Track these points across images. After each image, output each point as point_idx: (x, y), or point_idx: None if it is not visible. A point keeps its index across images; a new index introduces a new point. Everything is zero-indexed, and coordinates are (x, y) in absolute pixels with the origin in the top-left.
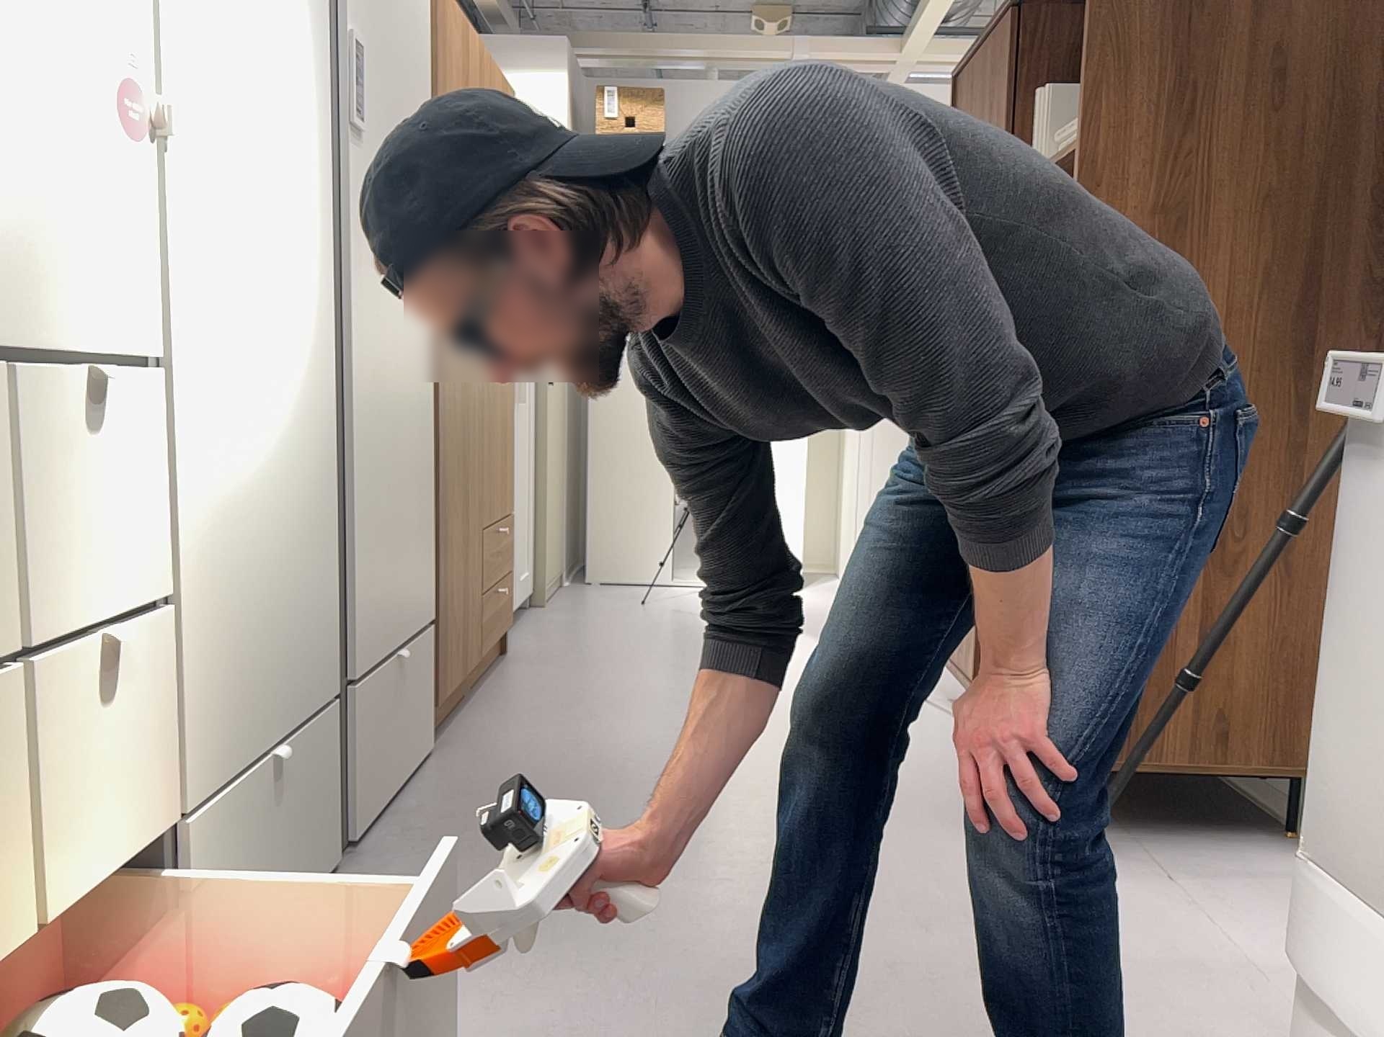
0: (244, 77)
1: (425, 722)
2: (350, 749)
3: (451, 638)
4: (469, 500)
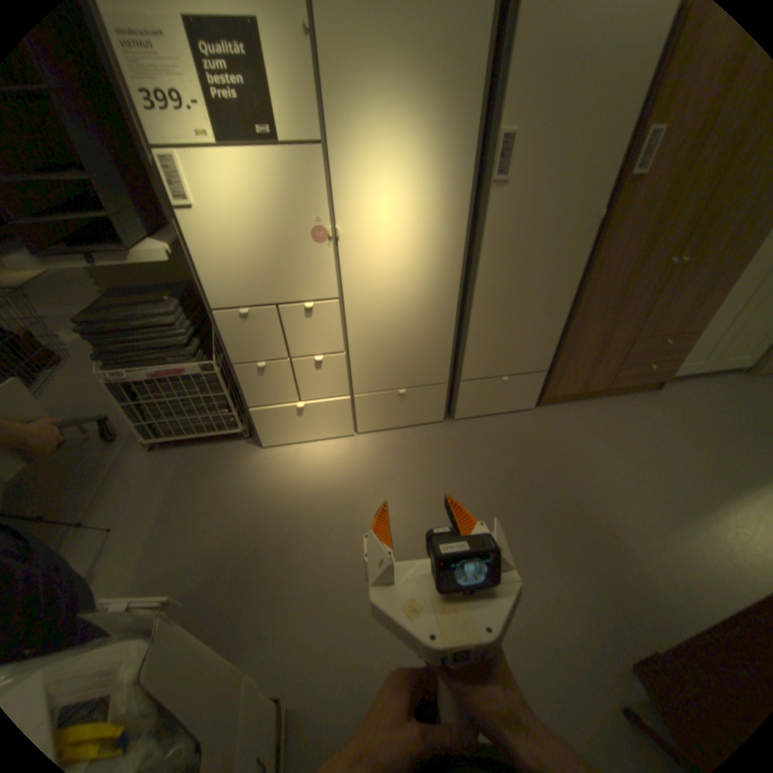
0: (396, 197)
1: (529, 400)
2: (458, 397)
3: (571, 378)
4: (621, 327)
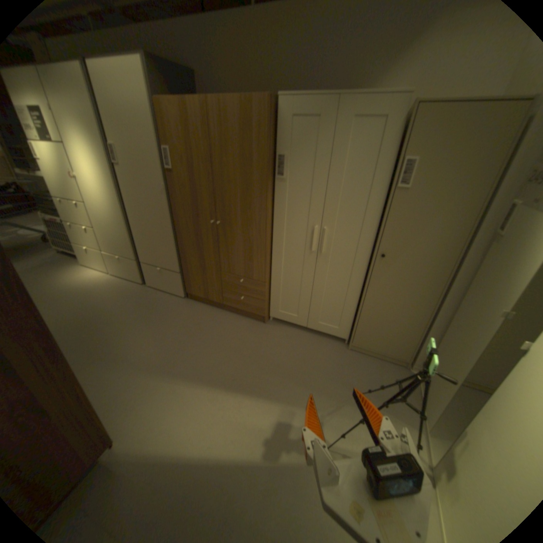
0: (87, 166)
1: (178, 290)
2: (143, 272)
3: (195, 284)
4: (206, 259)
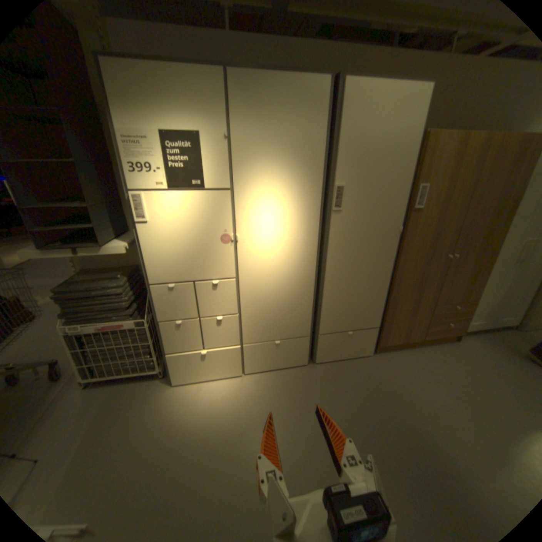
0: (274, 218)
1: (368, 349)
2: (318, 346)
3: (396, 333)
4: (424, 298)
